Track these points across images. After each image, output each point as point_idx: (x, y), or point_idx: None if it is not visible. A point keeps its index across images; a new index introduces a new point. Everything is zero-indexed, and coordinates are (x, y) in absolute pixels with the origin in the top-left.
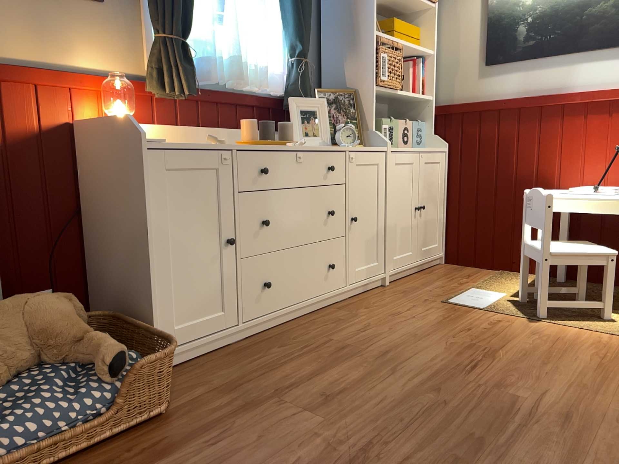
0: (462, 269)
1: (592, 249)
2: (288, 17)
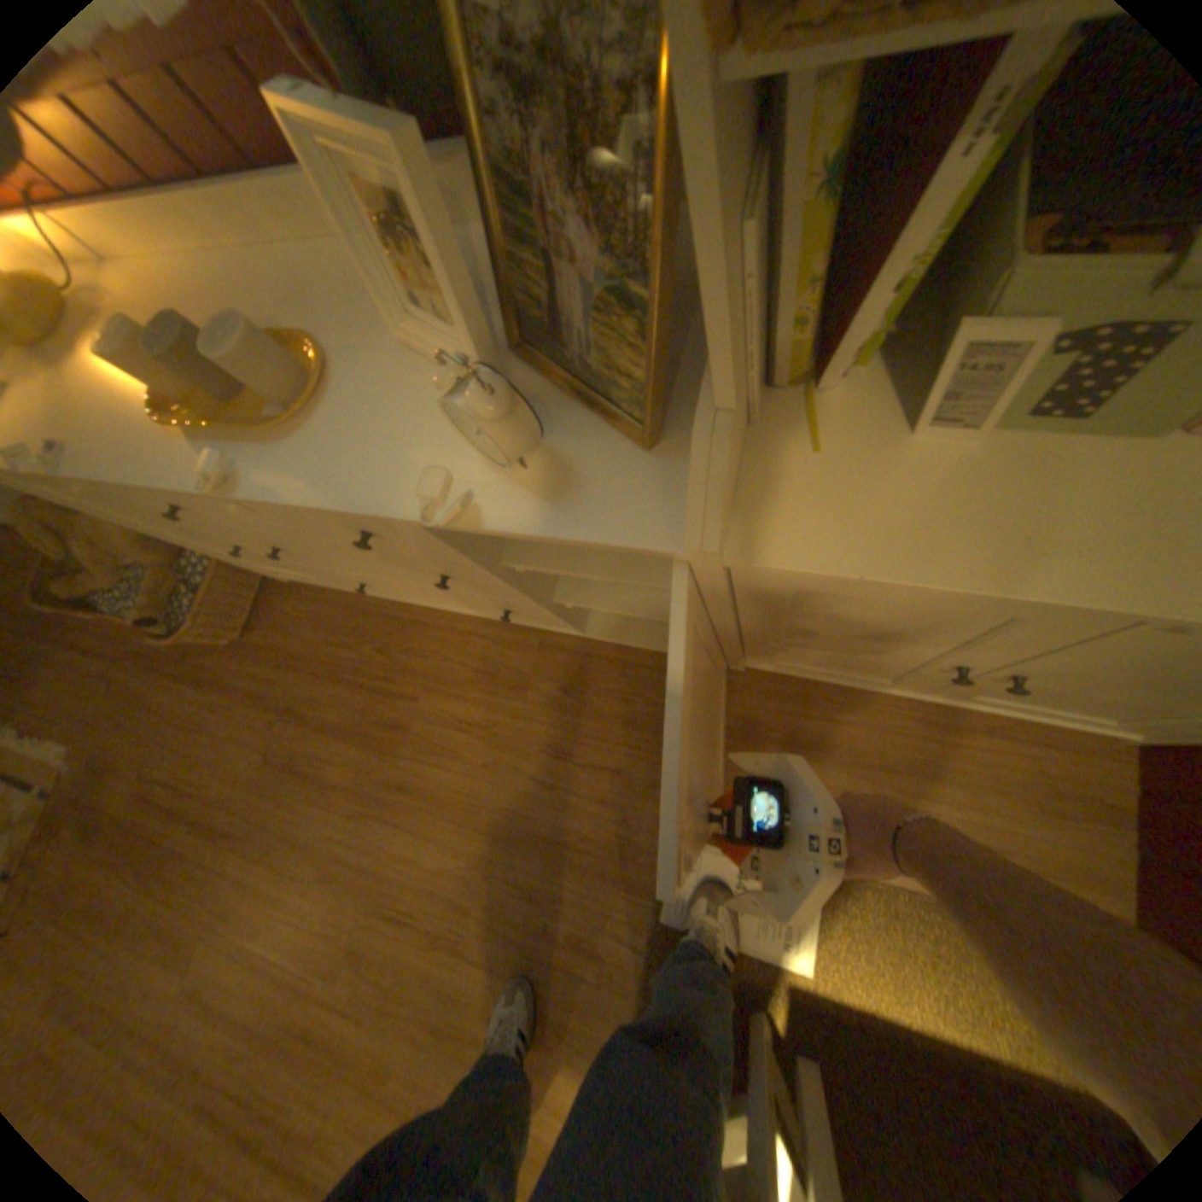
0: (1069, 826)
1: None
2: None
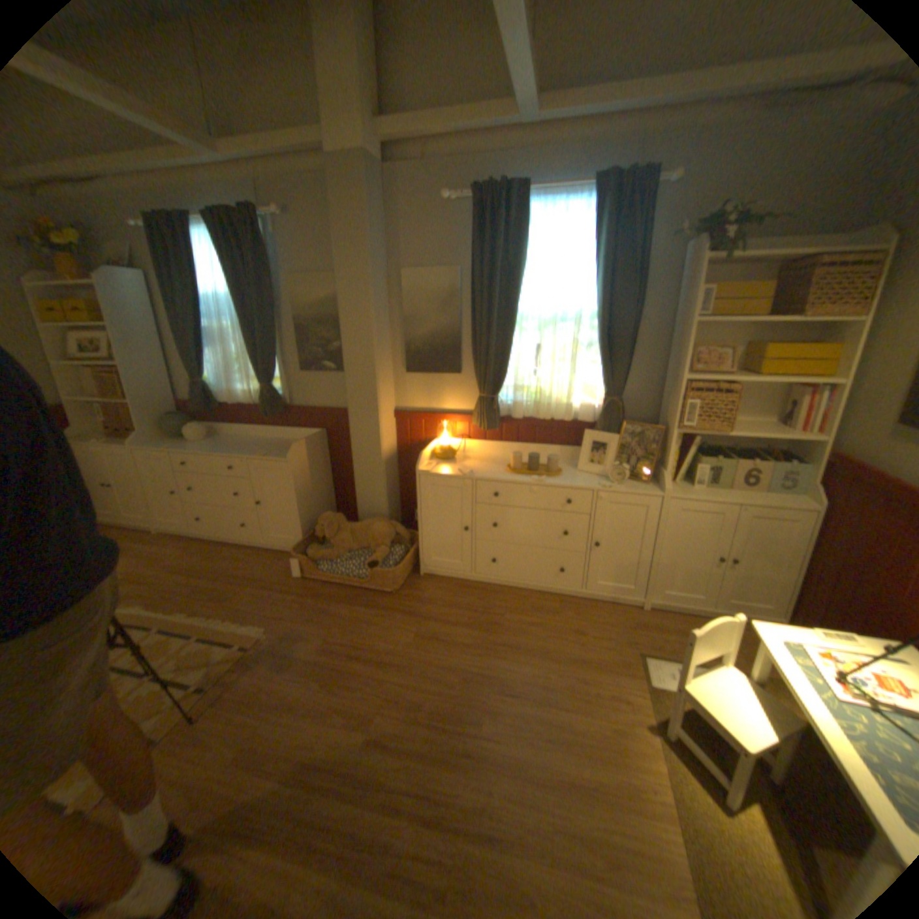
0: None
1: (741, 729)
2: (600, 363)
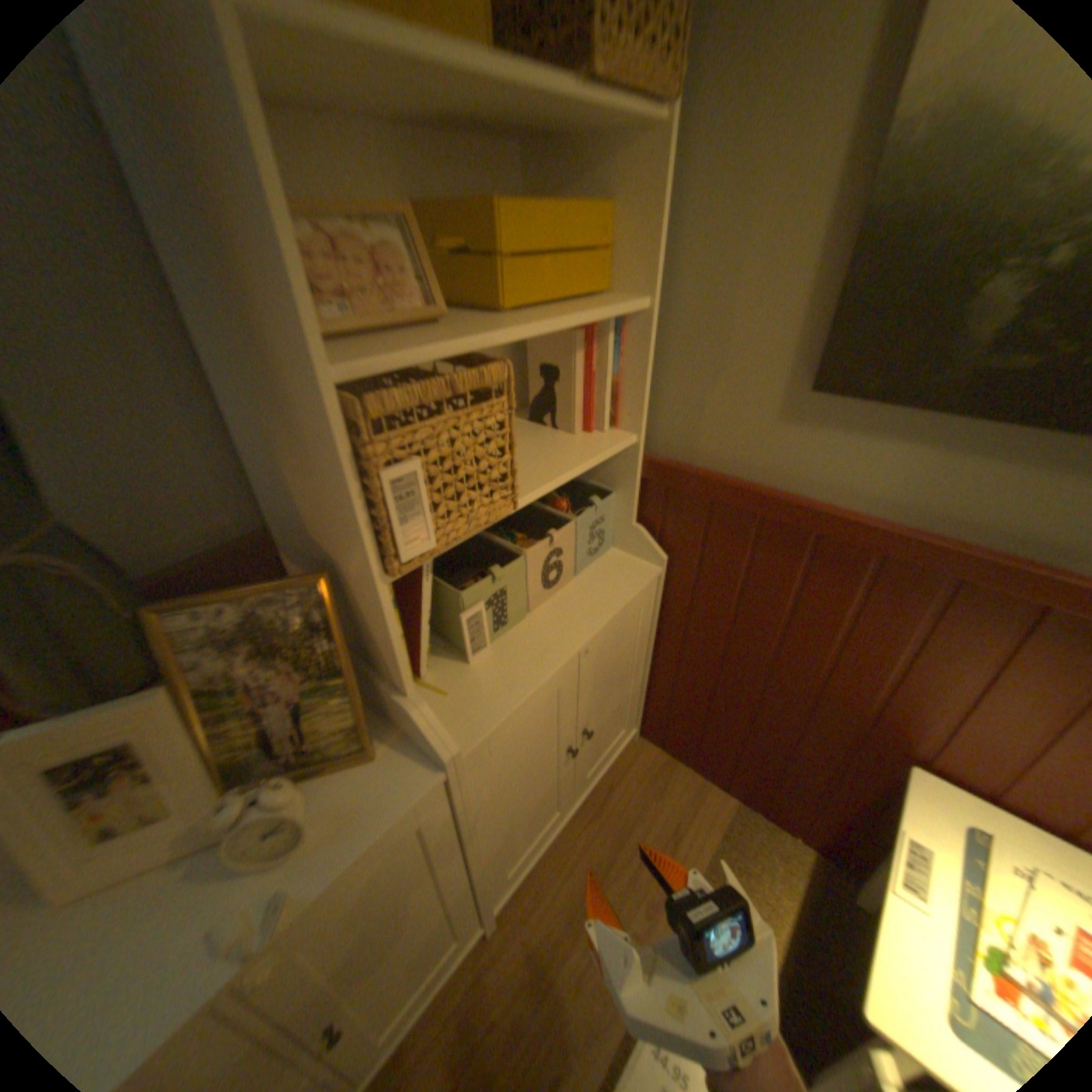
0: (668, 788)
1: None
2: None
